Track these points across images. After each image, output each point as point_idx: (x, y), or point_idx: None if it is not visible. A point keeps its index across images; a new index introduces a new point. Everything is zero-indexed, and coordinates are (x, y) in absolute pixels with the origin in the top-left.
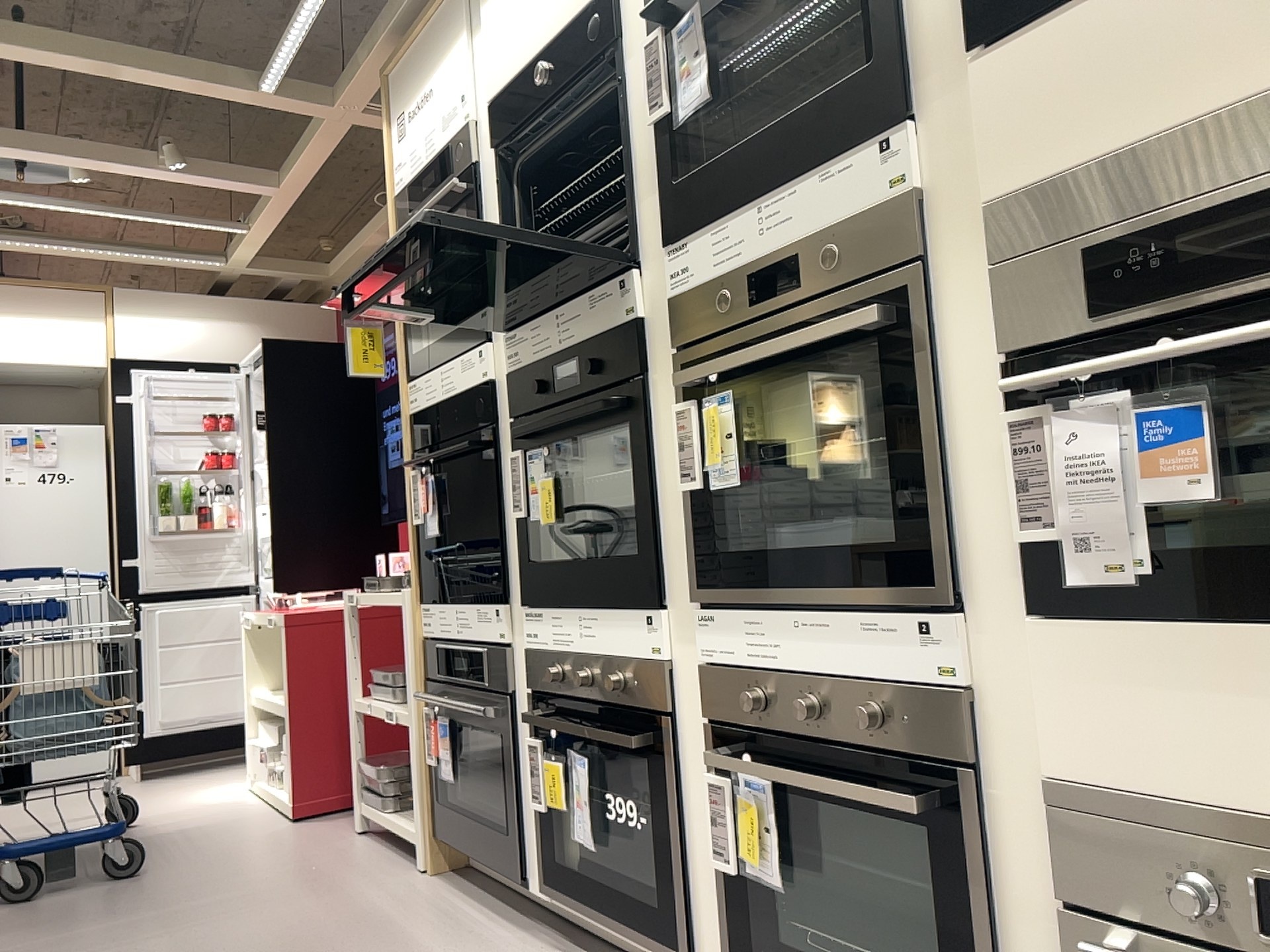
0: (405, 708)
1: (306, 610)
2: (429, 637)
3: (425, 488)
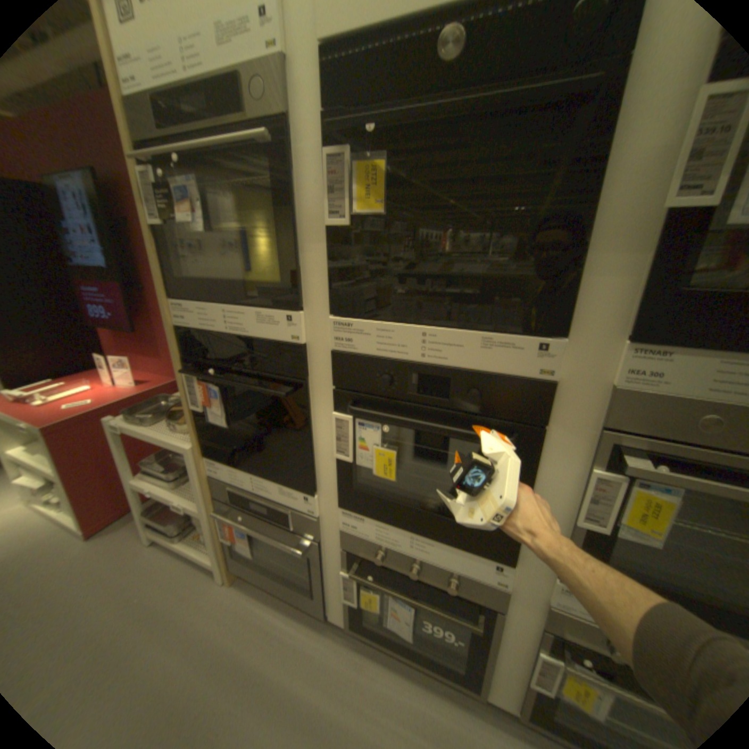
0: (188, 500)
1: (58, 418)
2: (217, 479)
3: (207, 391)
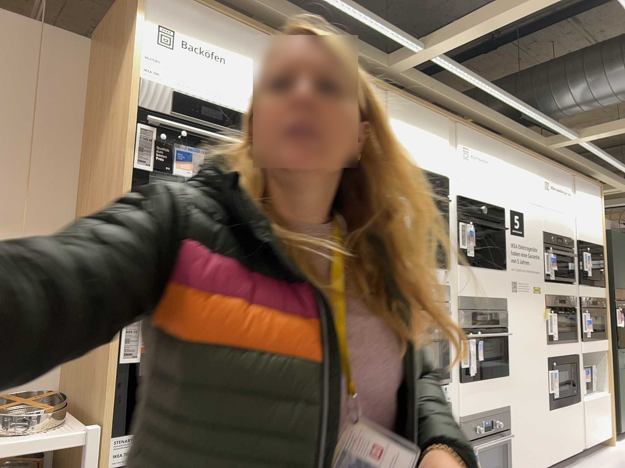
0: None
1: None
2: None
3: None
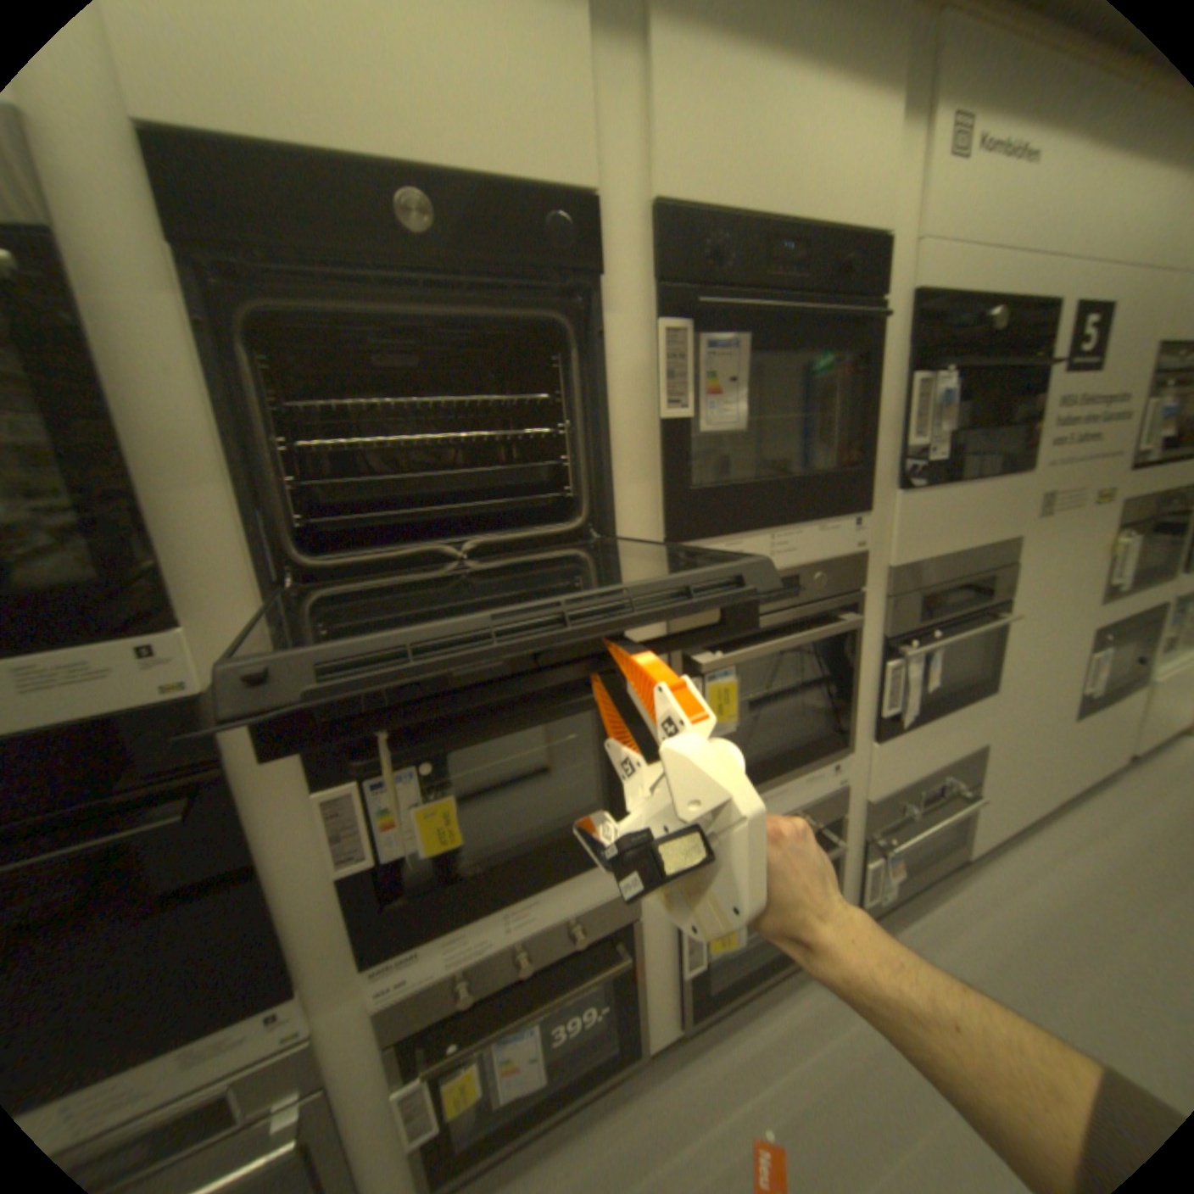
0: None
1: None
2: None
3: None
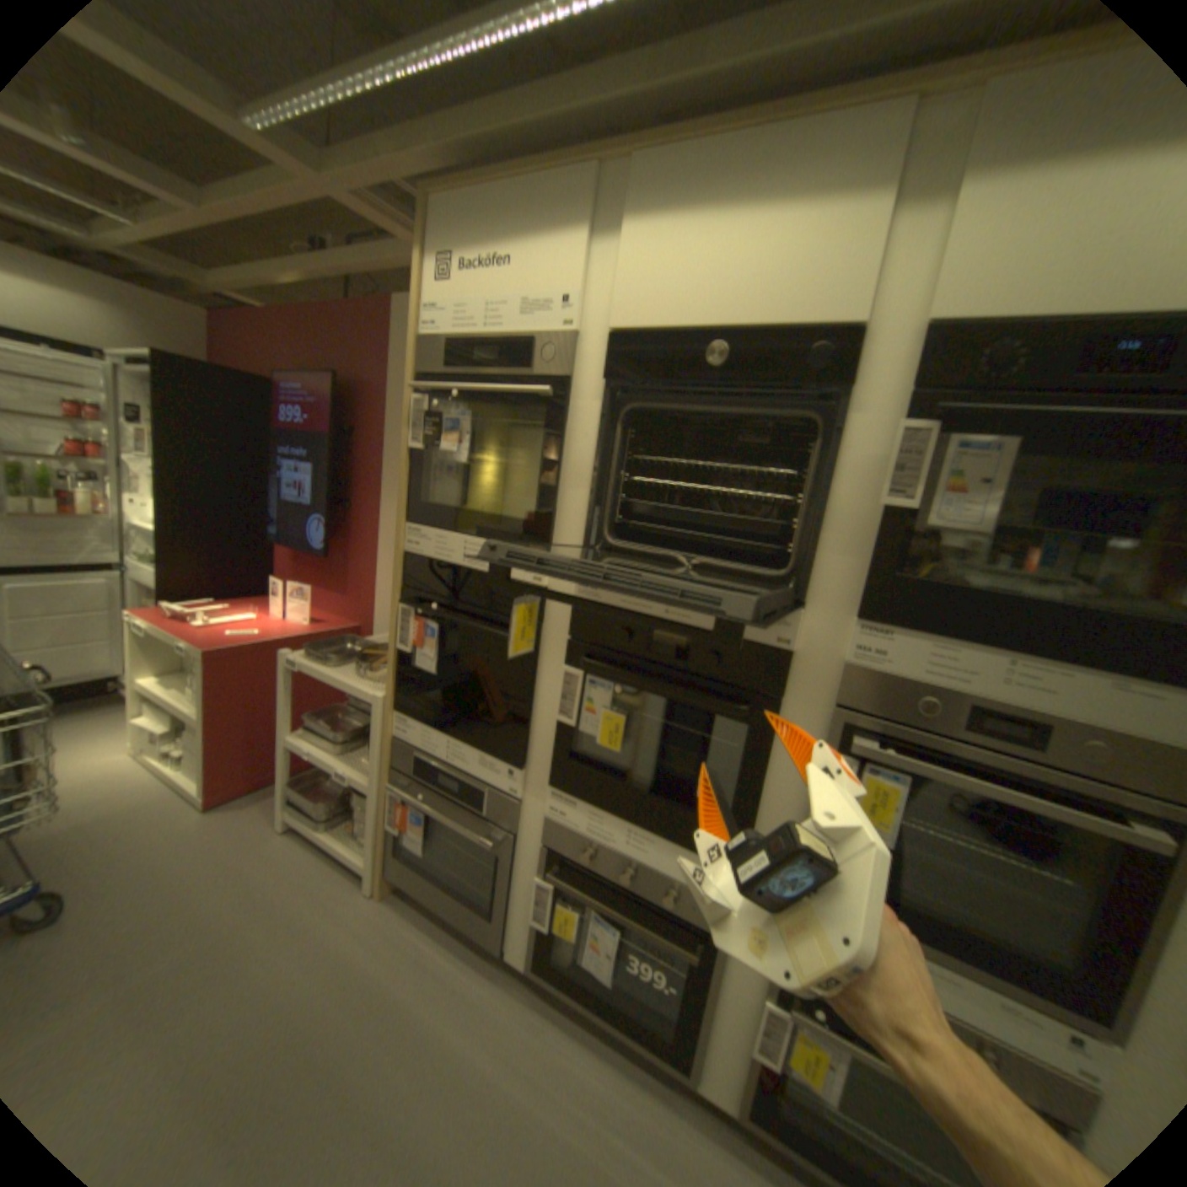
0: (355, 771)
1: (221, 645)
2: (404, 743)
3: (423, 630)
